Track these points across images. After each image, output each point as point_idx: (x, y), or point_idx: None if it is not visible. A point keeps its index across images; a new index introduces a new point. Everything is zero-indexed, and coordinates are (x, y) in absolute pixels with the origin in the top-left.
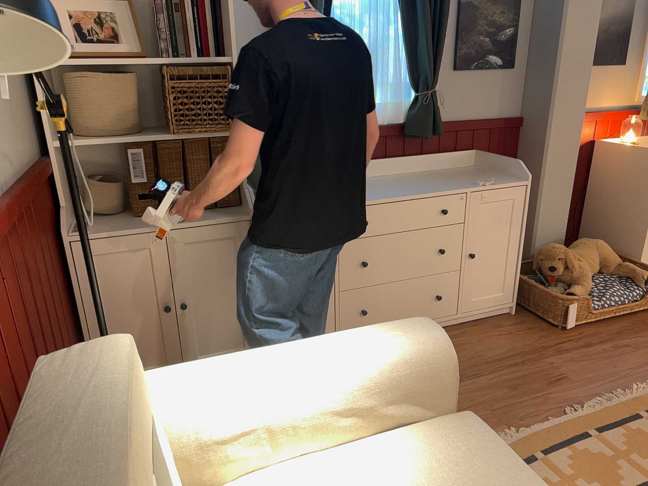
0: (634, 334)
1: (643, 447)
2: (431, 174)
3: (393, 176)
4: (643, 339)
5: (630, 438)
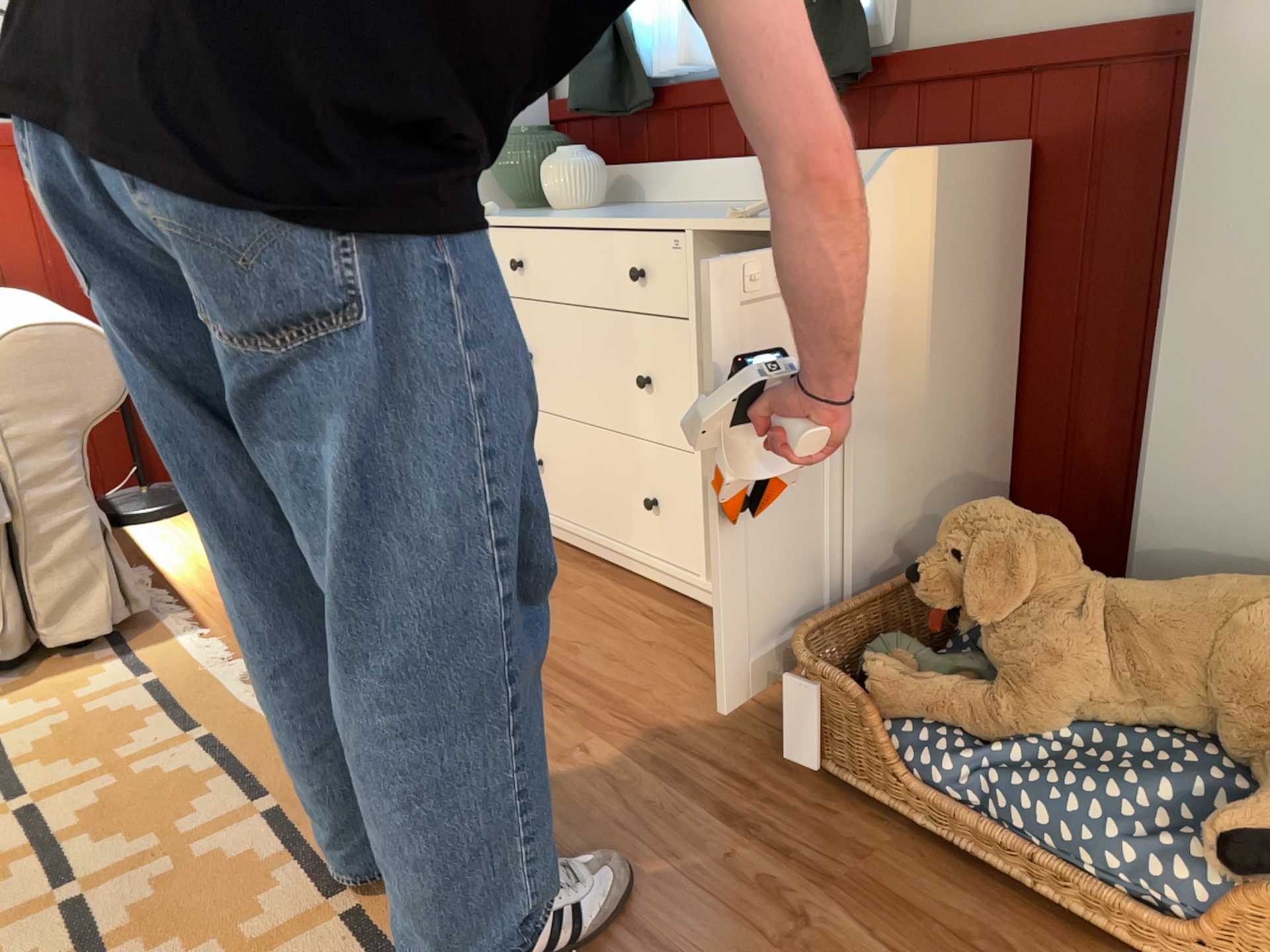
0: None
1: (200, 885)
2: None
3: (752, 205)
4: None
5: (240, 865)
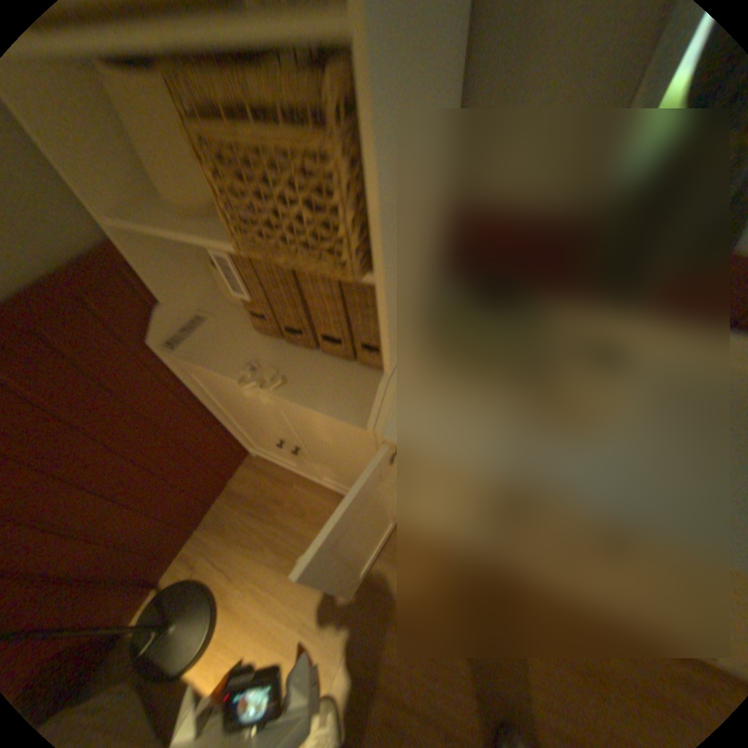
0: None
1: None
2: None
3: None
4: None
5: None
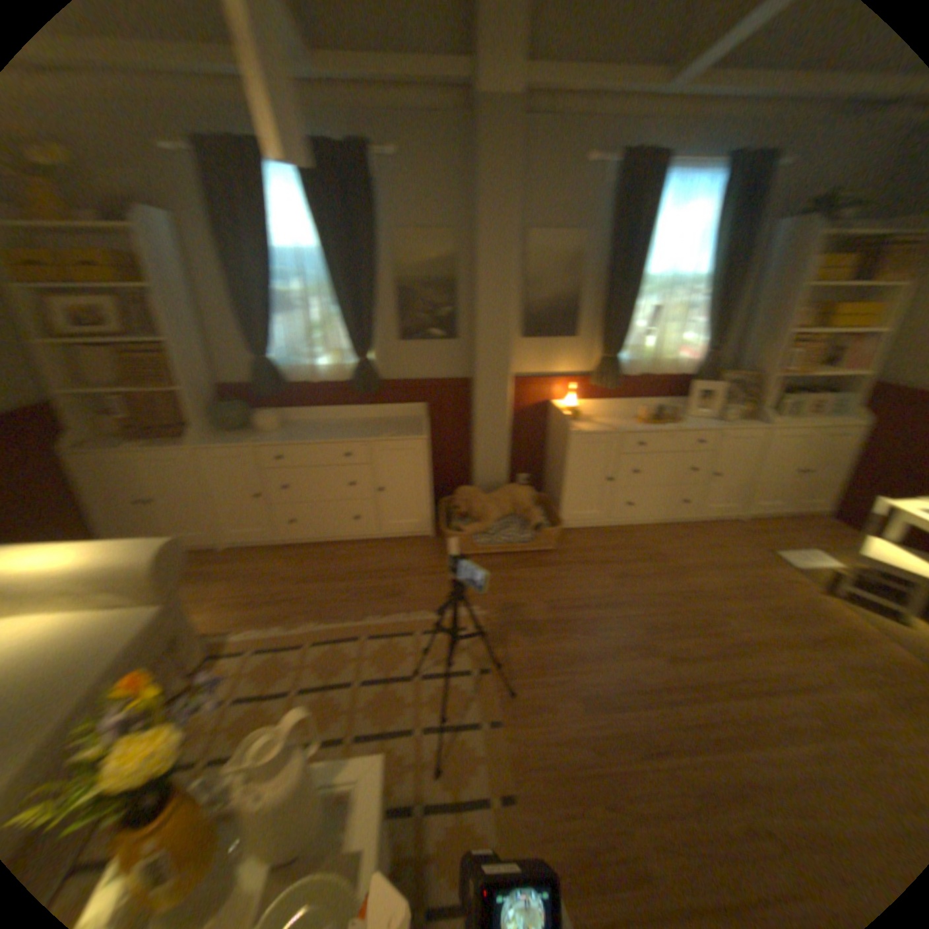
0: (504, 570)
1: (385, 656)
2: (377, 422)
3: (348, 422)
4: (505, 575)
5: (385, 647)
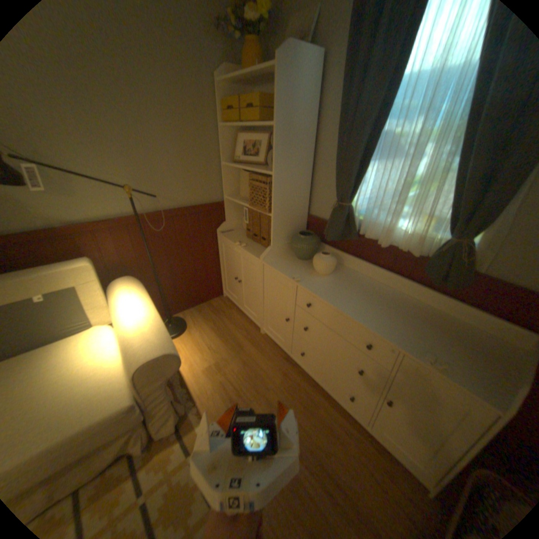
0: None
1: None
2: (434, 317)
3: (399, 296)
4: None
5: None
